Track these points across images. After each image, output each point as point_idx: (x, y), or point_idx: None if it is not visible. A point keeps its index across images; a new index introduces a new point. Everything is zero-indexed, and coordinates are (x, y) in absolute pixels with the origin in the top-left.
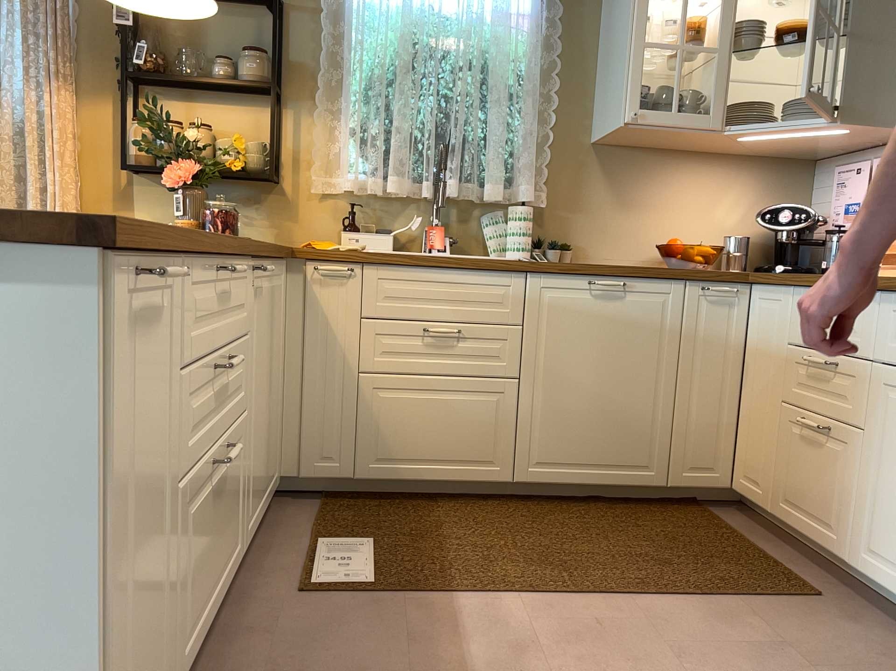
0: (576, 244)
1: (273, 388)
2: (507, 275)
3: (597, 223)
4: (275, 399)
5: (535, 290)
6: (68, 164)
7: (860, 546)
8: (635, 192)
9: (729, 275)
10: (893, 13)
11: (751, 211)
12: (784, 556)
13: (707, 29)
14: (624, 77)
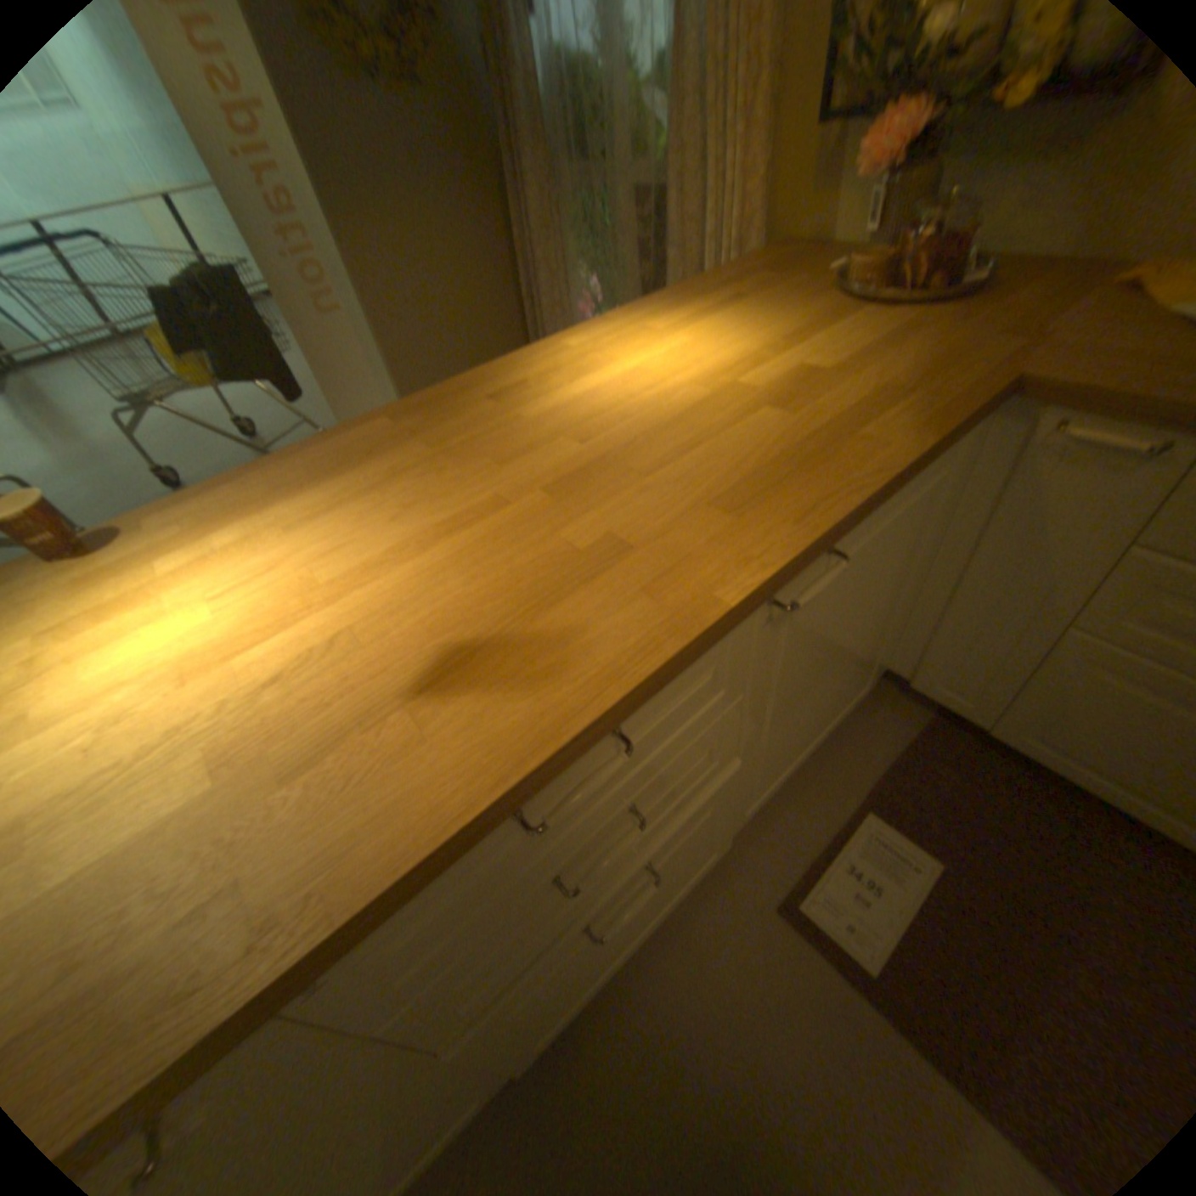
0: None
1: (874, 629)
2: None
3: None
4: (882, 631)
5: None
6: (751, 117)
7: None
8: None
9: None
10: None
11: None
12: None
13: None
14: None
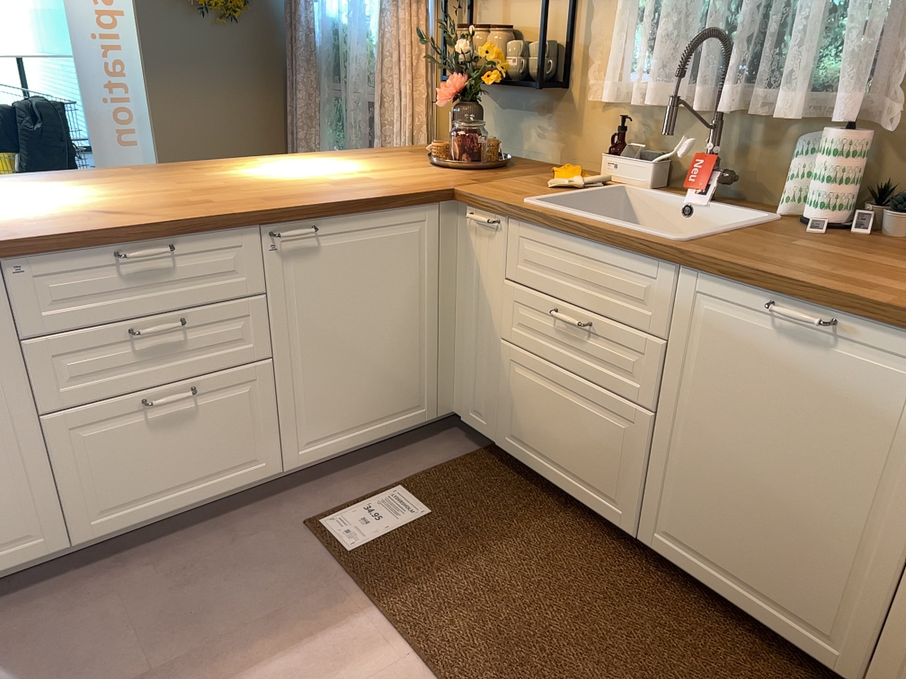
0: None
1: (395, 333)
2: (651, 265)
3: None
4: (409, 343)
5: (685, 295)
6: (417, 76)
7: None
8: None
9: None
10: None
11: None
12: None
13: None
14: None
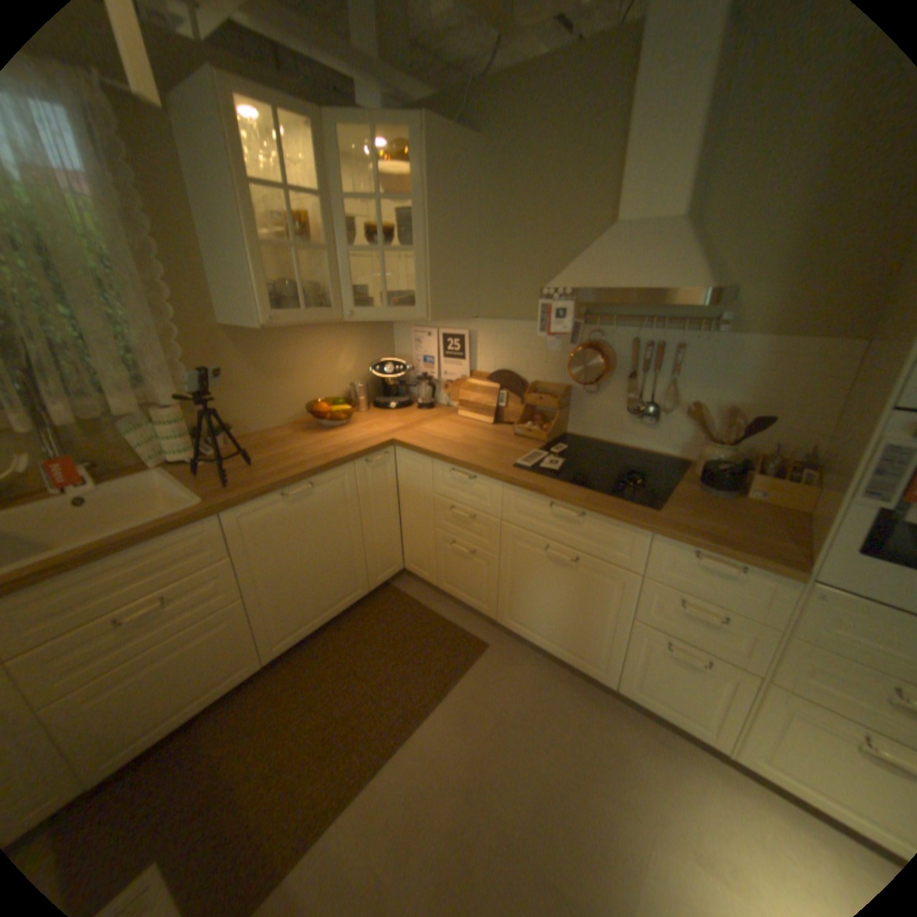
0: (231, 422)
1: None
2: (197, 527)
3: (245, 399)
4: None
5: (232, 526)
6: None
7: (503, 614)
8: (271, 364)
9: (380, 446)
10: (448, 232)
11: (359, 359)
12: (453, 613)
13: (304, 217)
14: (244, 279)
